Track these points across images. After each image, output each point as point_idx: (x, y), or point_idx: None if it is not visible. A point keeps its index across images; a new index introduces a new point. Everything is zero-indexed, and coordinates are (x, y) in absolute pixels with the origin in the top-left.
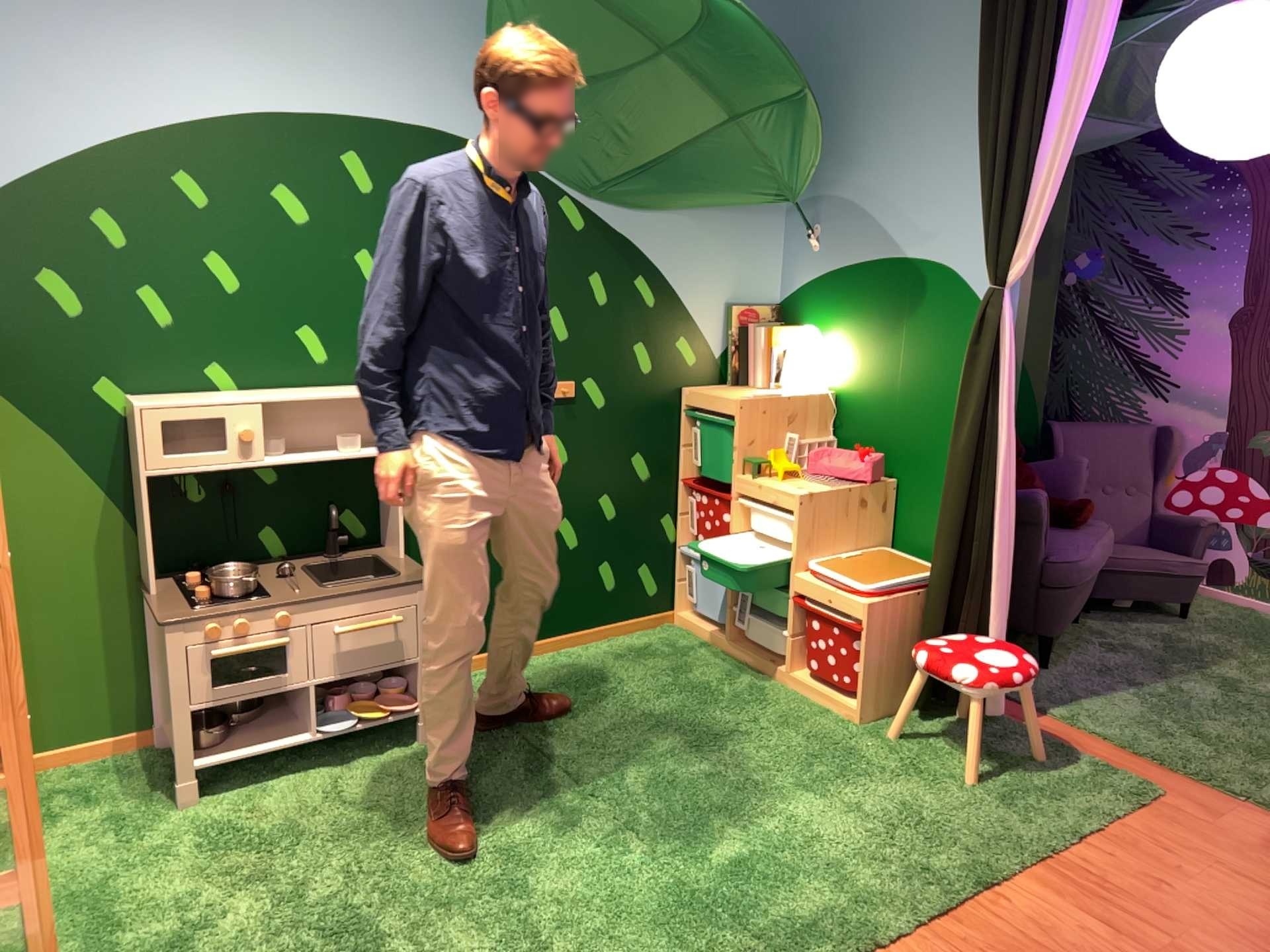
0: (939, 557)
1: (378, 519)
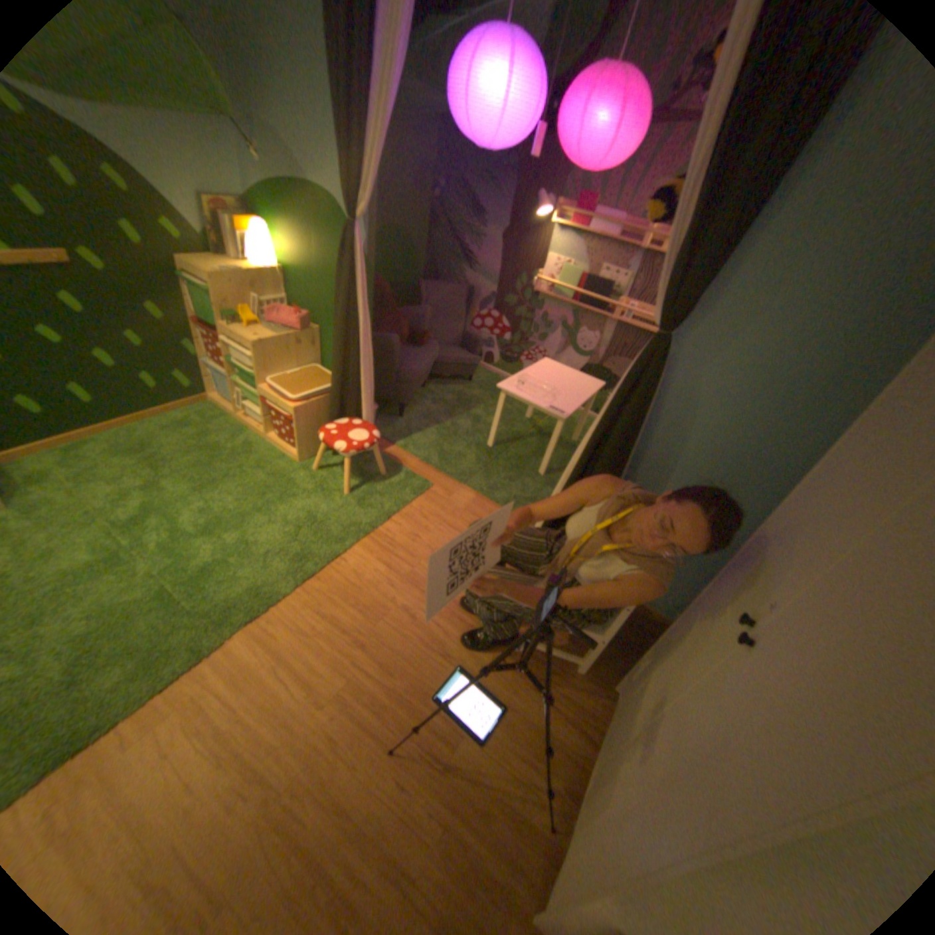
0: (333, 381)
1: None
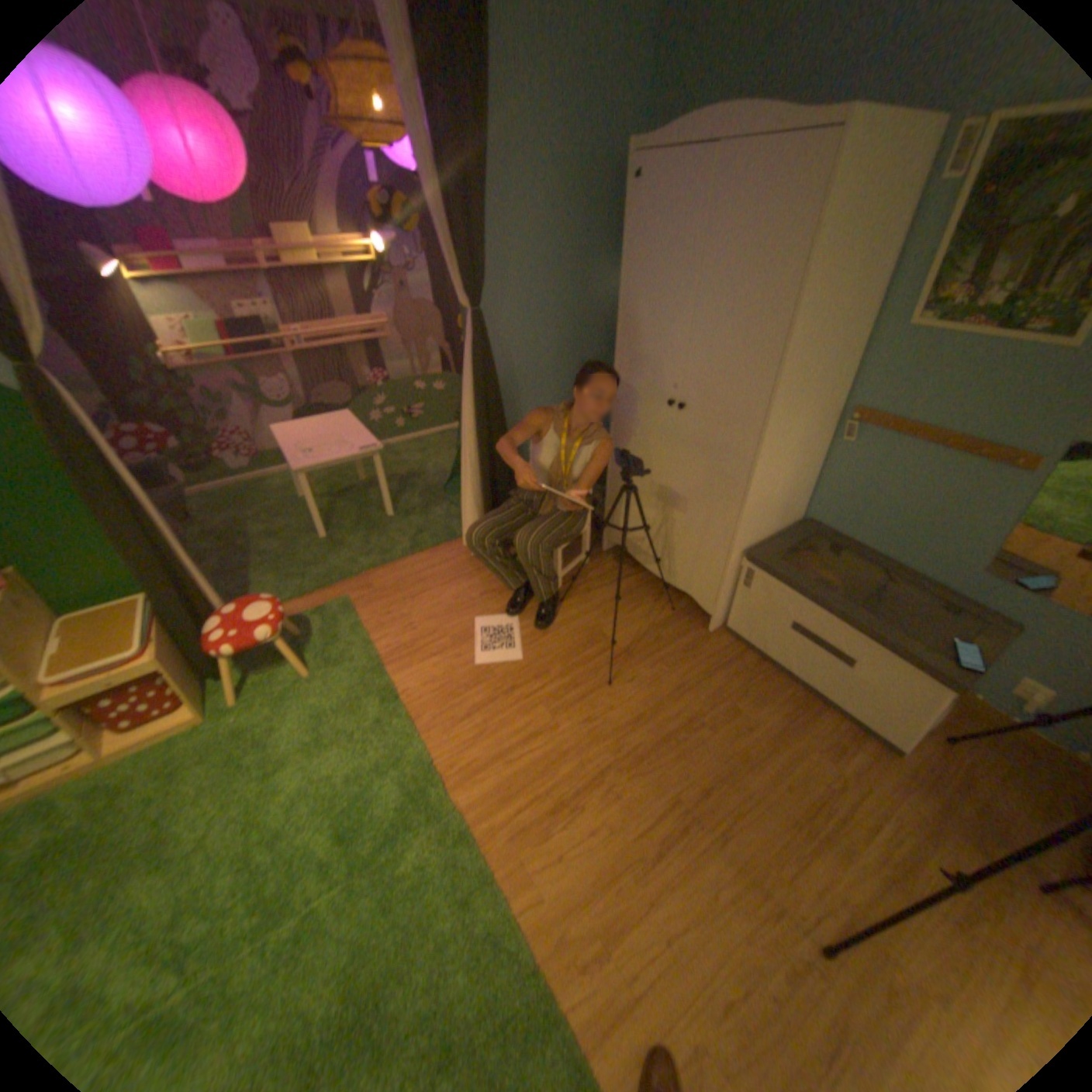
0: (154, 590)
1: None
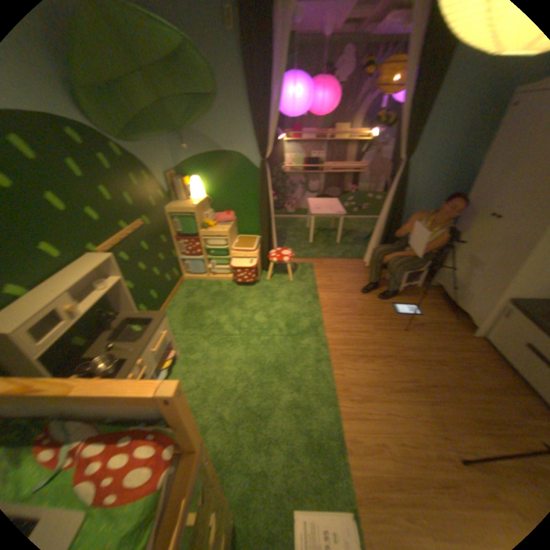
0: (263, 235)
1: (109, 304)
